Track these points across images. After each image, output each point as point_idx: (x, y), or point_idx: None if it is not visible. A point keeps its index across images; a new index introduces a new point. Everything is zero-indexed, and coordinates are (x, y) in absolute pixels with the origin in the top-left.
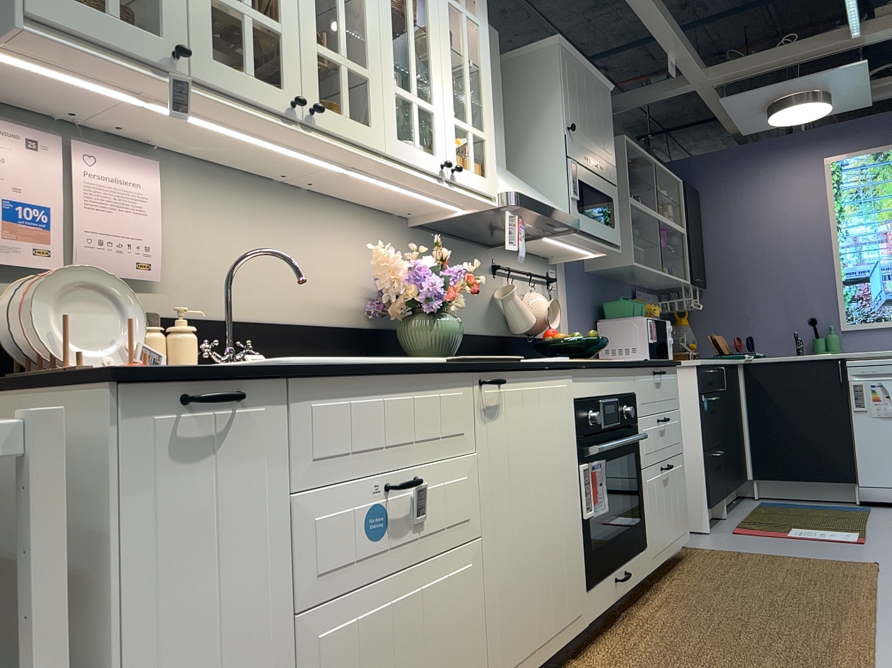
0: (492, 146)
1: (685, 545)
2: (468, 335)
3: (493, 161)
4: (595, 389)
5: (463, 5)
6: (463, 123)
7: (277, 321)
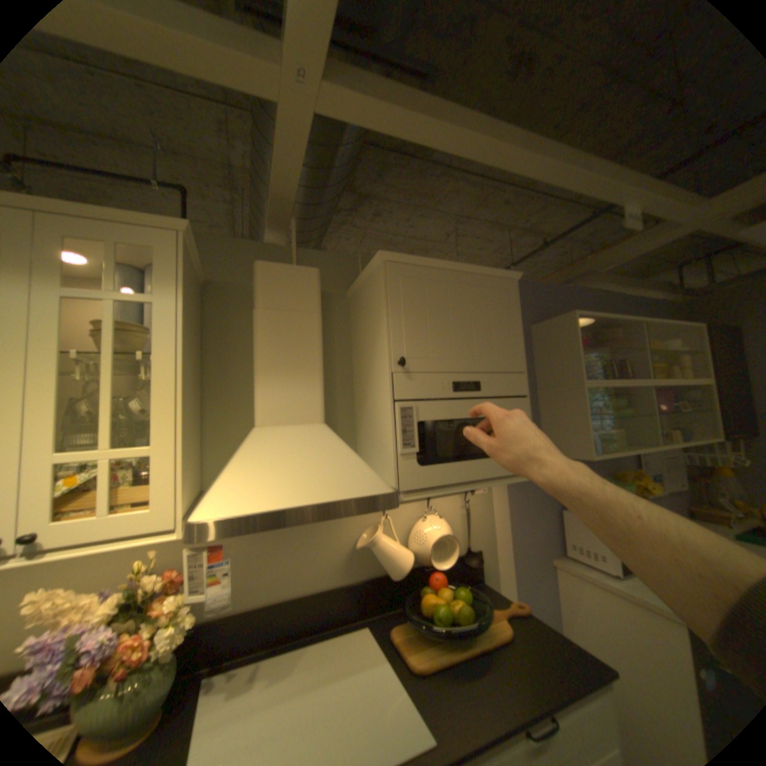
0: (168, 458)
1: None
2: (304, 597)
3: (167, 478)
4: None
5: (108, 286)
6: (81, 453)
7: None
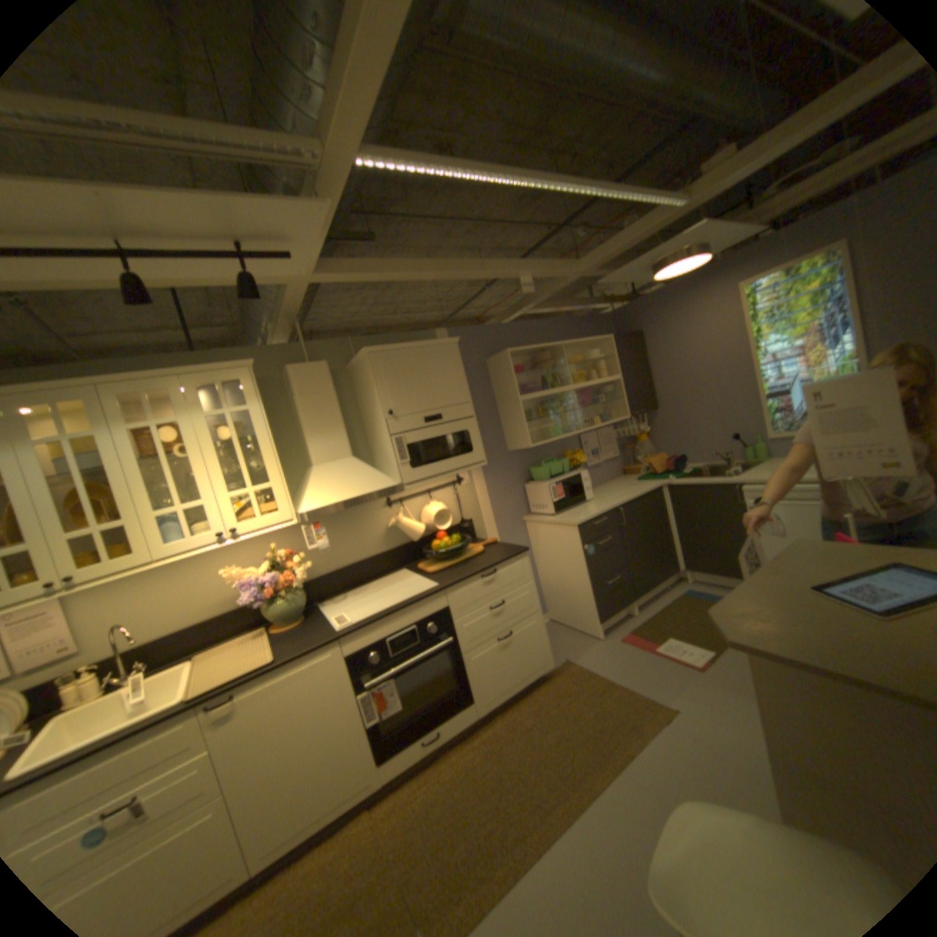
0: (280, 487)
1: (571, 658)
2: (364, 560)
3: (283, 496)
4: (377, 636)
5: (225, 406)
6: (240, 491)
7: (177, 630)
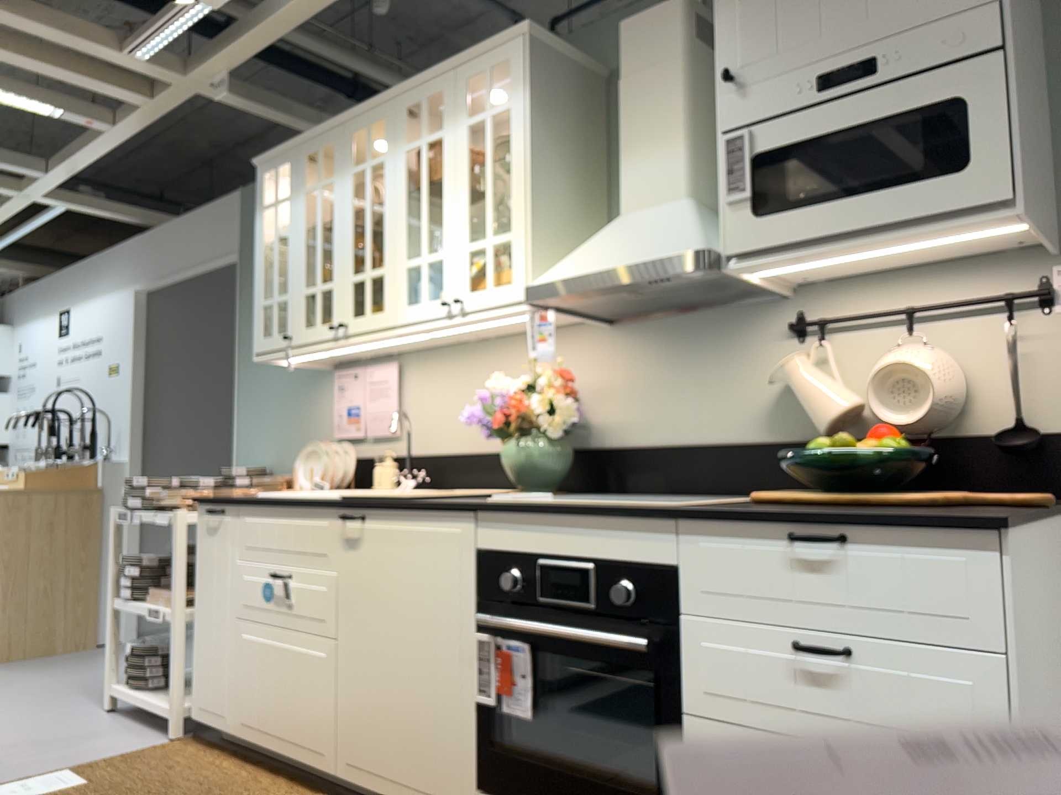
0: (520, 239)
1: None
2: (712, 445)
3: (520, 256)
4: (526, 543)
5: (486, 107)
6: (477, 242)
7: (465, 452)
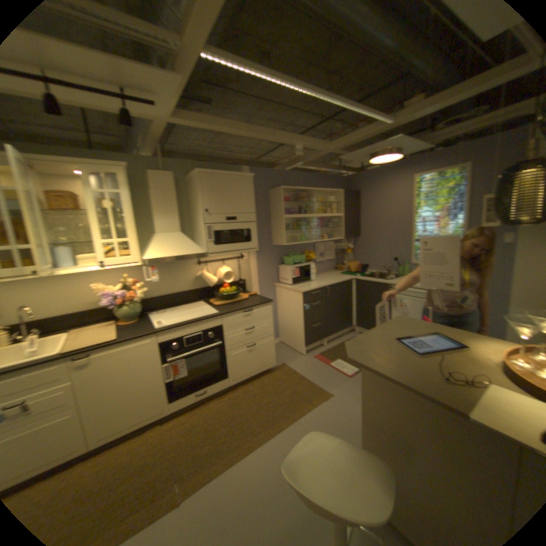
0: (132, 242)
1: (285, 362)
2: (178, 292)
3: (133, 248)
4: (177, 334)
5: (103, 187)
6: (107, 240)
7: (59, 315)
